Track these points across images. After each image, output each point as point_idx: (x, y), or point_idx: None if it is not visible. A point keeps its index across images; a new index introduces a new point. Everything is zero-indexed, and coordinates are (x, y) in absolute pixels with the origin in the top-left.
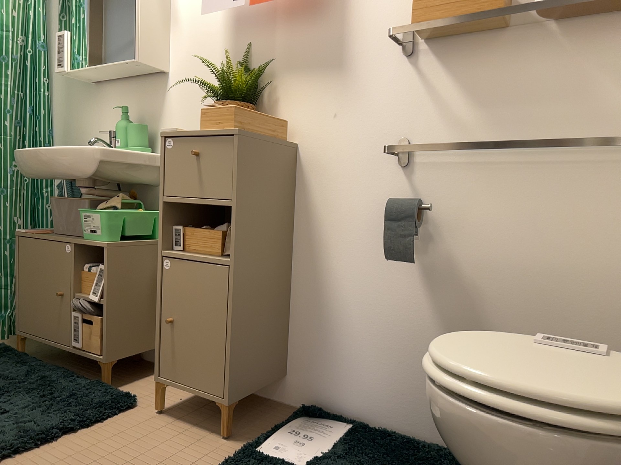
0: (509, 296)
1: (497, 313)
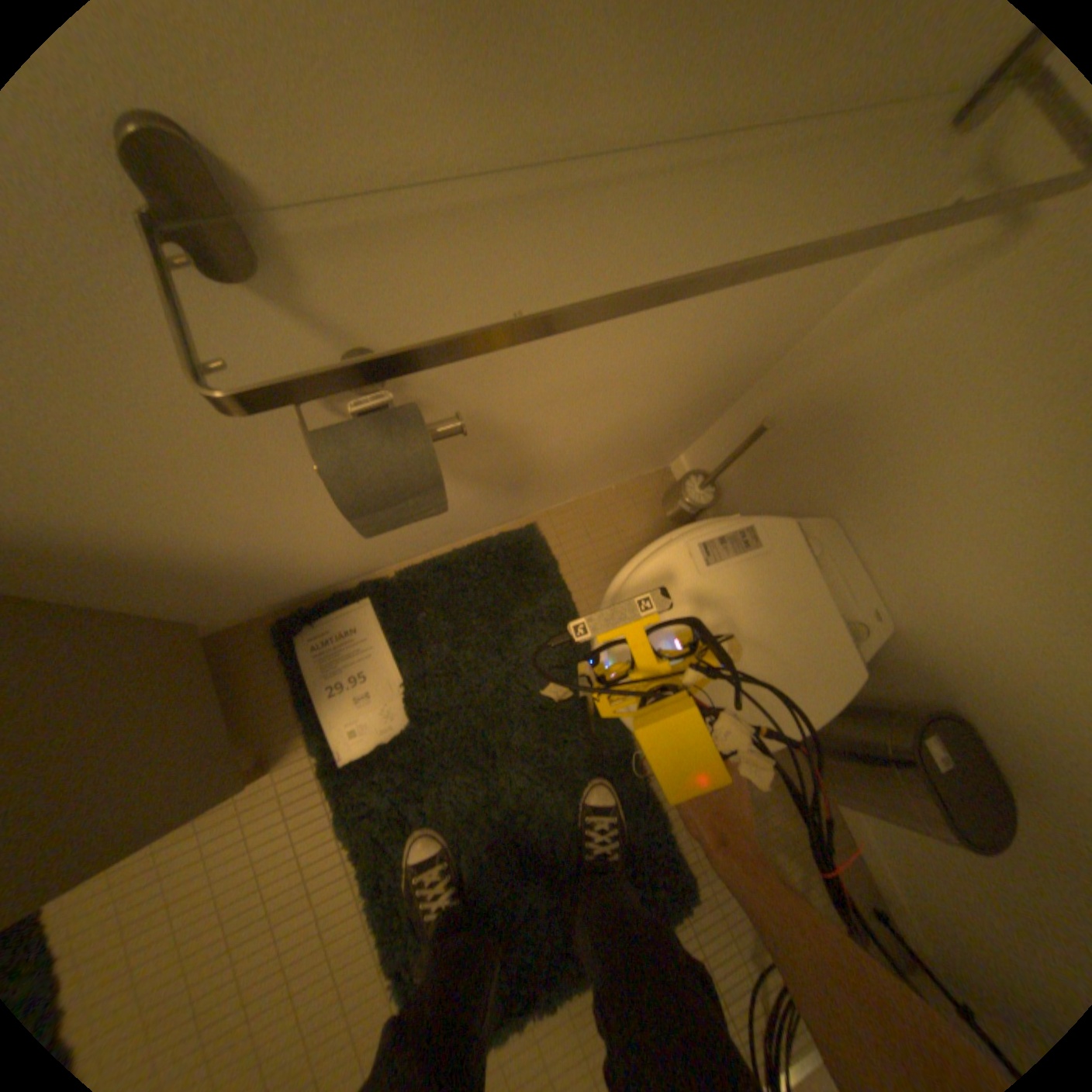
0: (581, 415)
1: (558, 437)
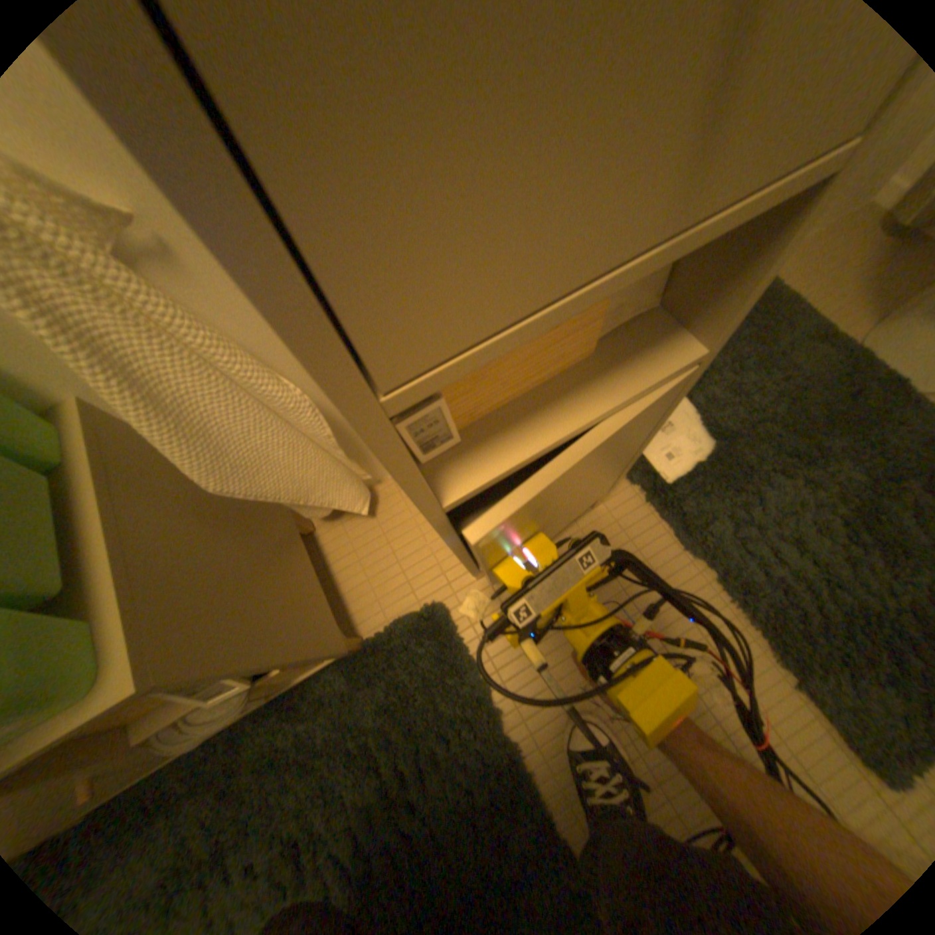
0: None
1: None
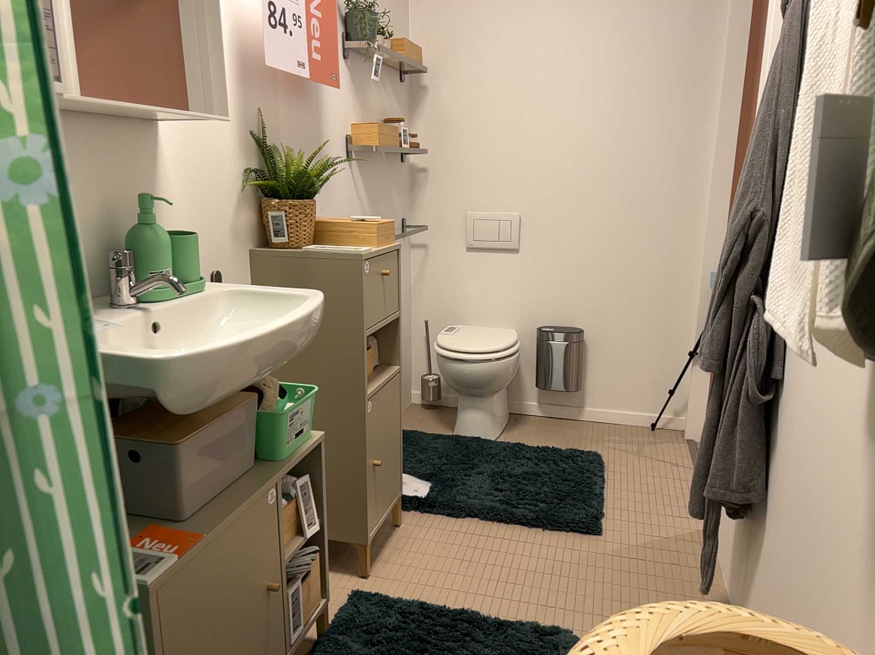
0: None
1: None
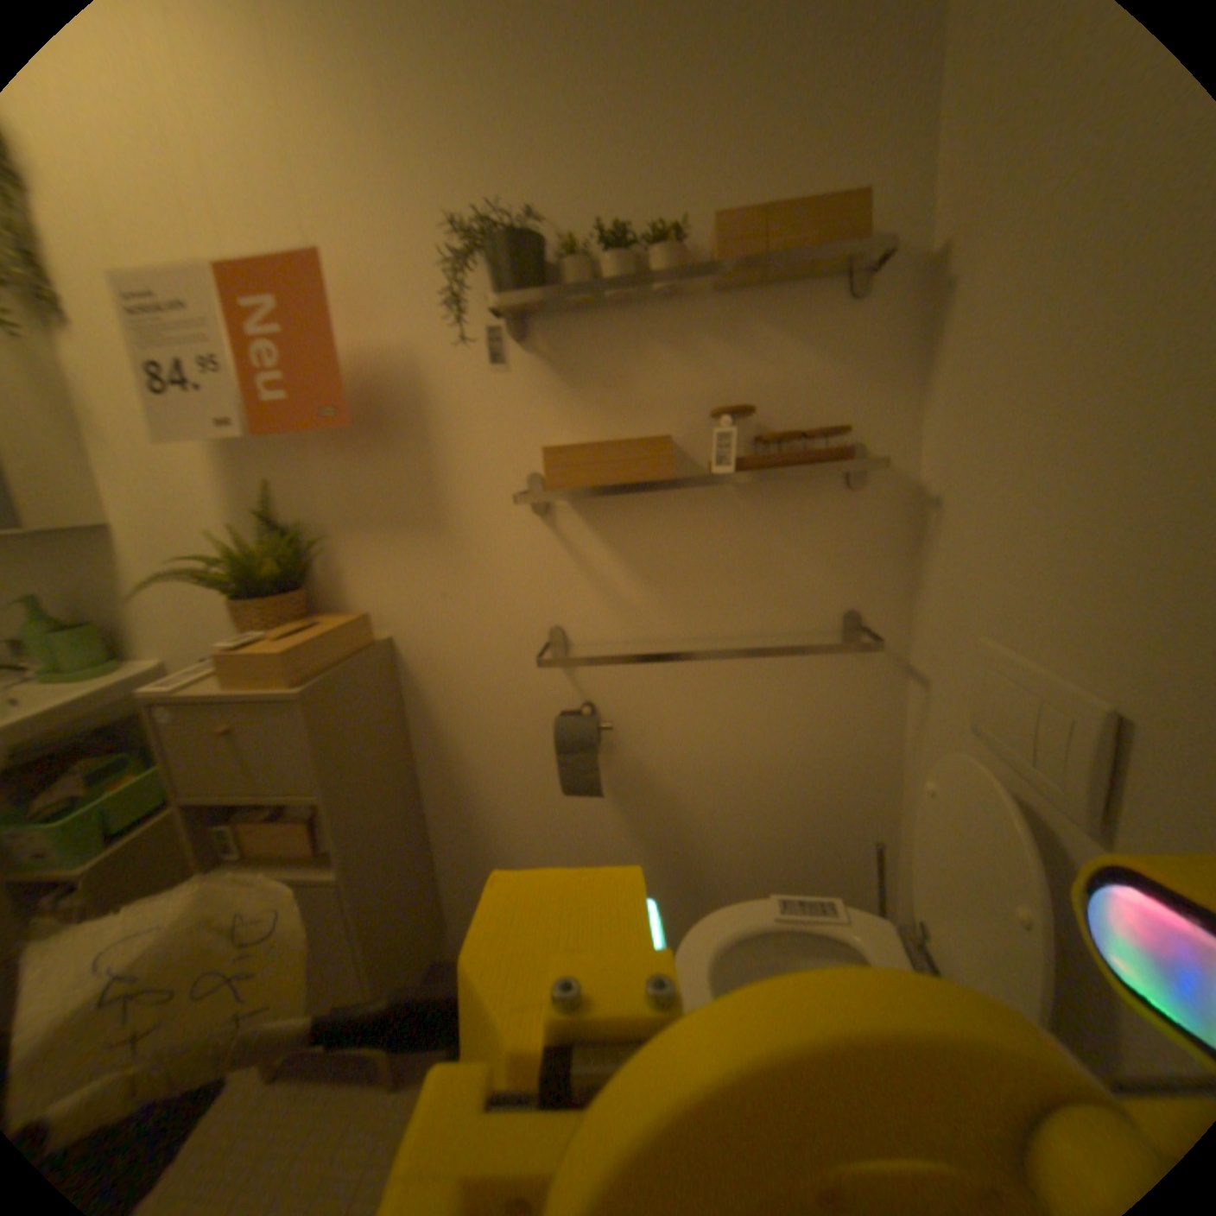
0: (719, 803)
1: (708, 822)
